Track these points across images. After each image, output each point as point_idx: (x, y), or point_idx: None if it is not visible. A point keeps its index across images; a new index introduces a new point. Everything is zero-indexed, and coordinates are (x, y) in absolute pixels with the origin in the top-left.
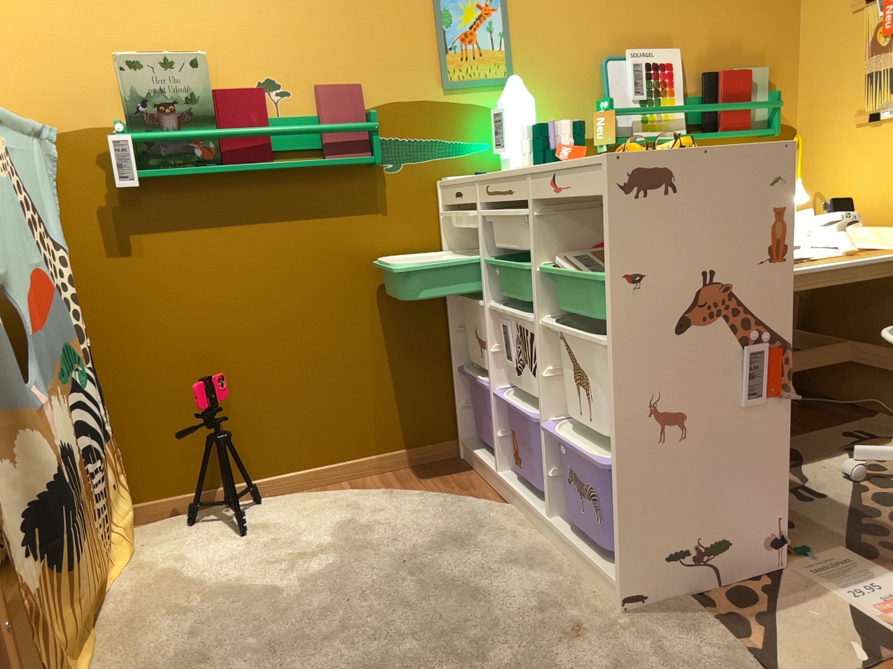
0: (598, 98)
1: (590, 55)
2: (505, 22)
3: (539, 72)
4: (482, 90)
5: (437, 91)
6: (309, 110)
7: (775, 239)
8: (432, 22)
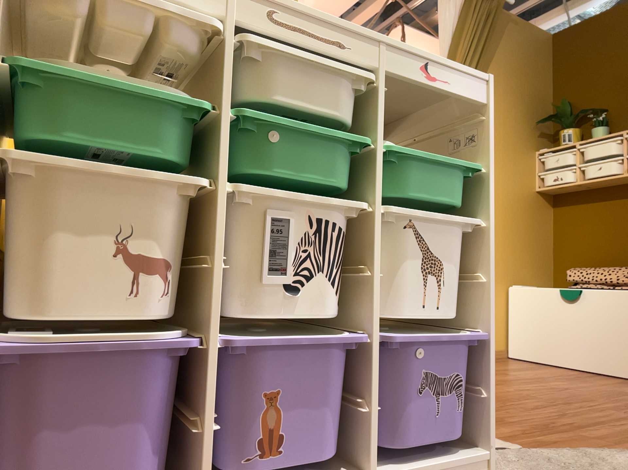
0: None
1: None
2: None
3: None
4: None
5: None
6: None
7: None
8: None
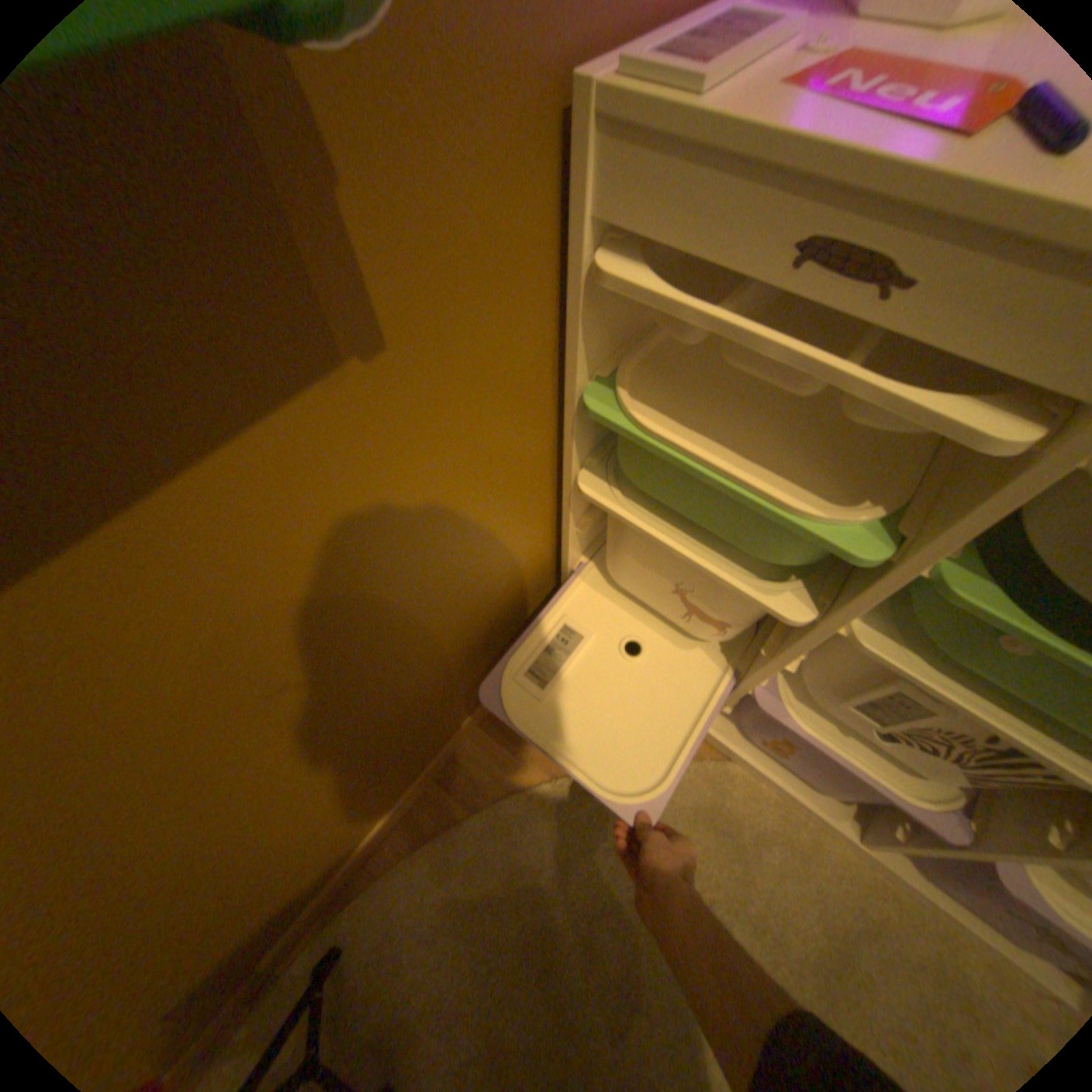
0: None
1: None
2: None
3: None
4: None
5: None
6: None
7: None
8: None
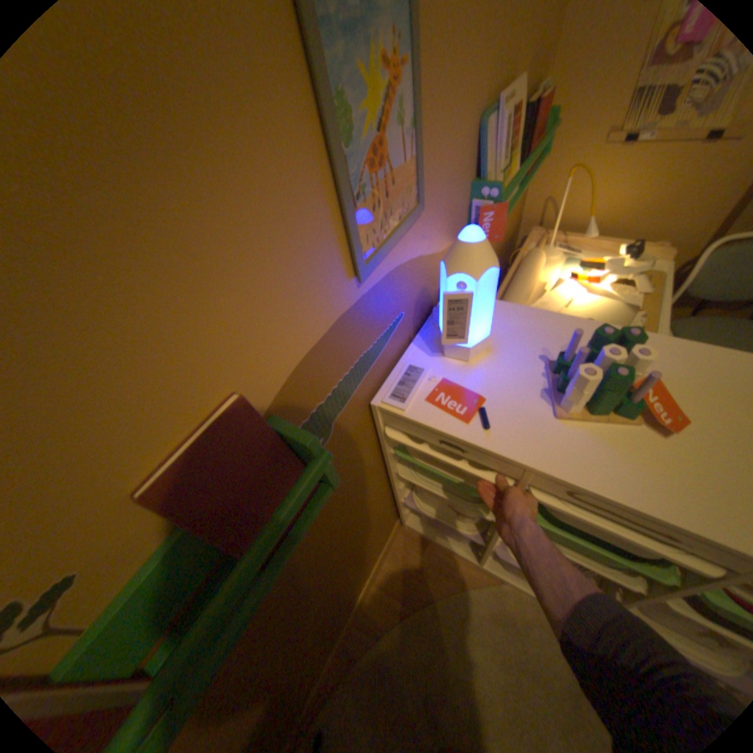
0: (473, 175)
1: (476, 111)
2: (418, 86)
3: (440, 169)
4: (397, 242)
5: (351, 288)
6: (152, 539)
7: None
8: (321, 139)
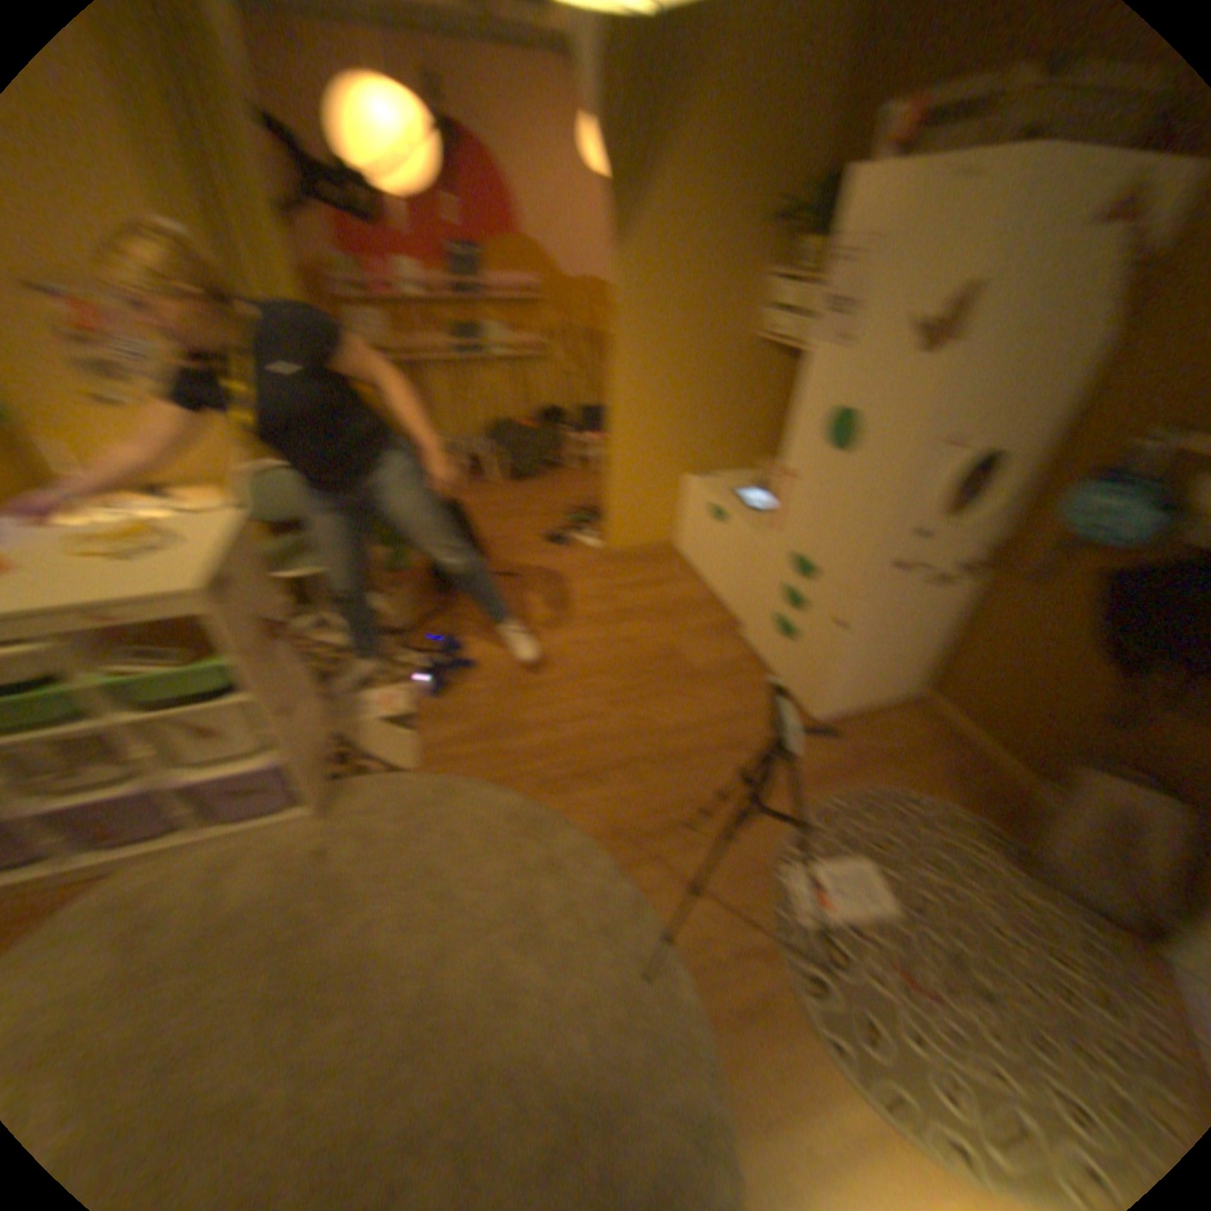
0: None
1: None
2: None
3: None
4: None
5: None
6: None
7: (254, 573)
8: None
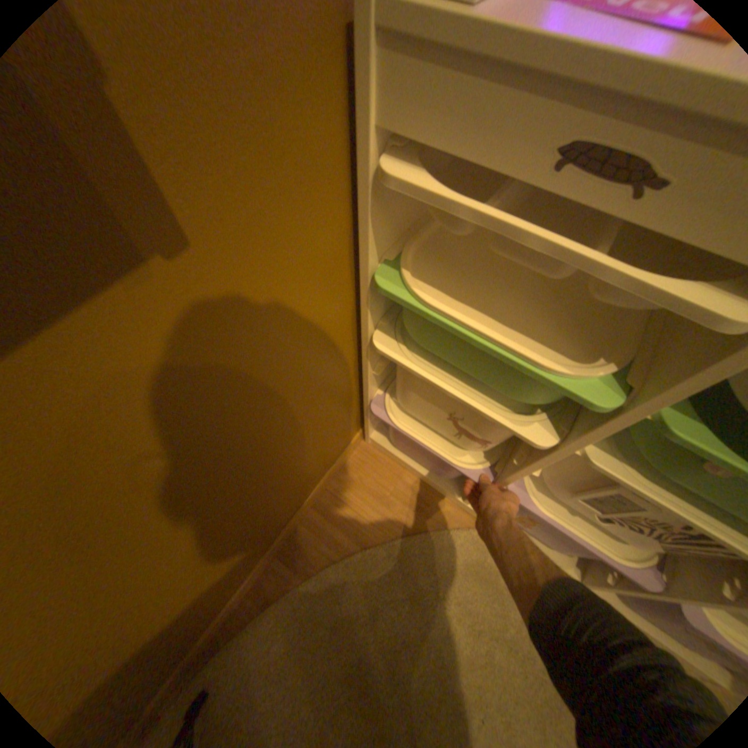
0: None
1: None
2: None
3: None
4: None
5: None
6: None
7: None
8: None
